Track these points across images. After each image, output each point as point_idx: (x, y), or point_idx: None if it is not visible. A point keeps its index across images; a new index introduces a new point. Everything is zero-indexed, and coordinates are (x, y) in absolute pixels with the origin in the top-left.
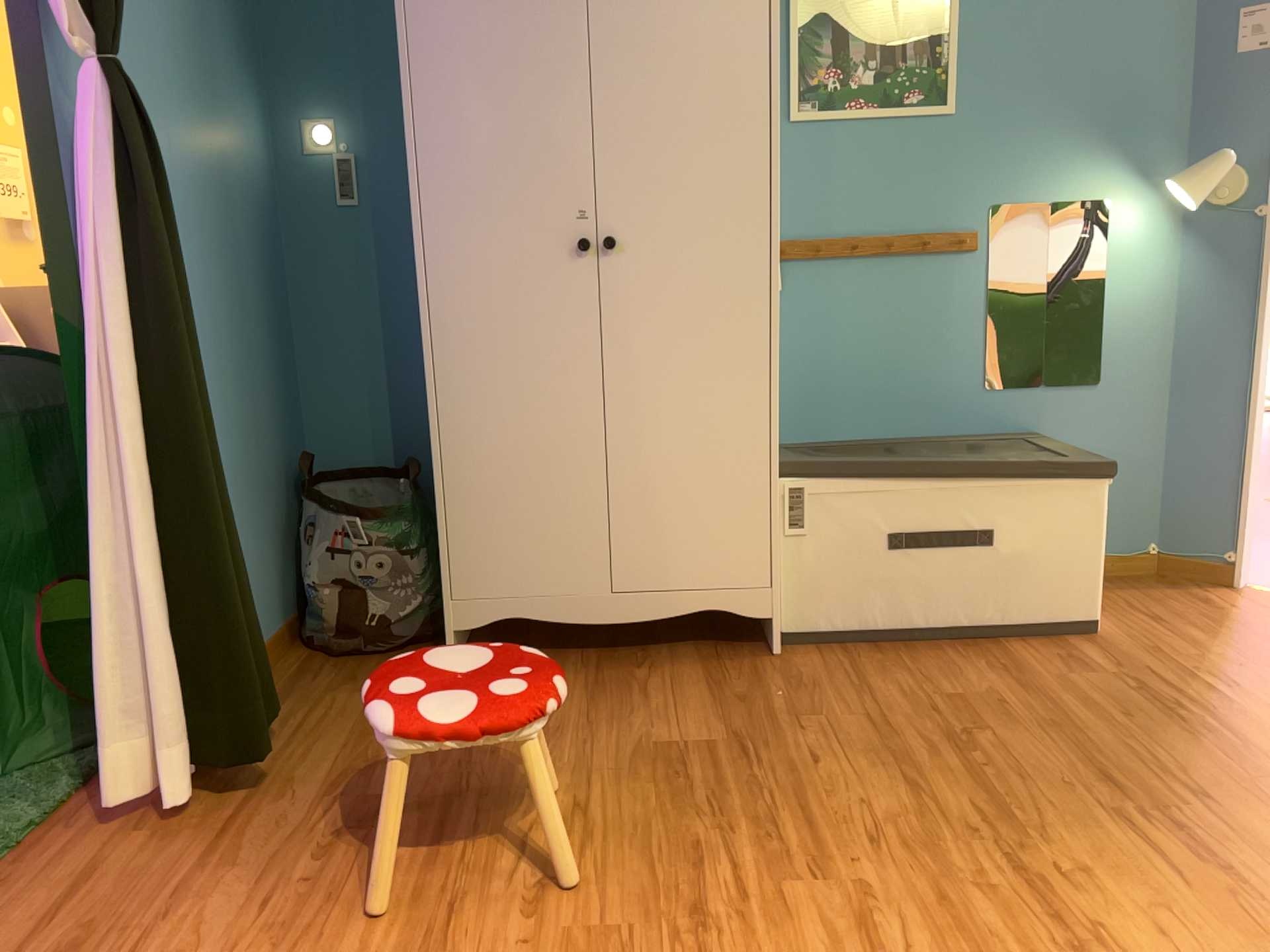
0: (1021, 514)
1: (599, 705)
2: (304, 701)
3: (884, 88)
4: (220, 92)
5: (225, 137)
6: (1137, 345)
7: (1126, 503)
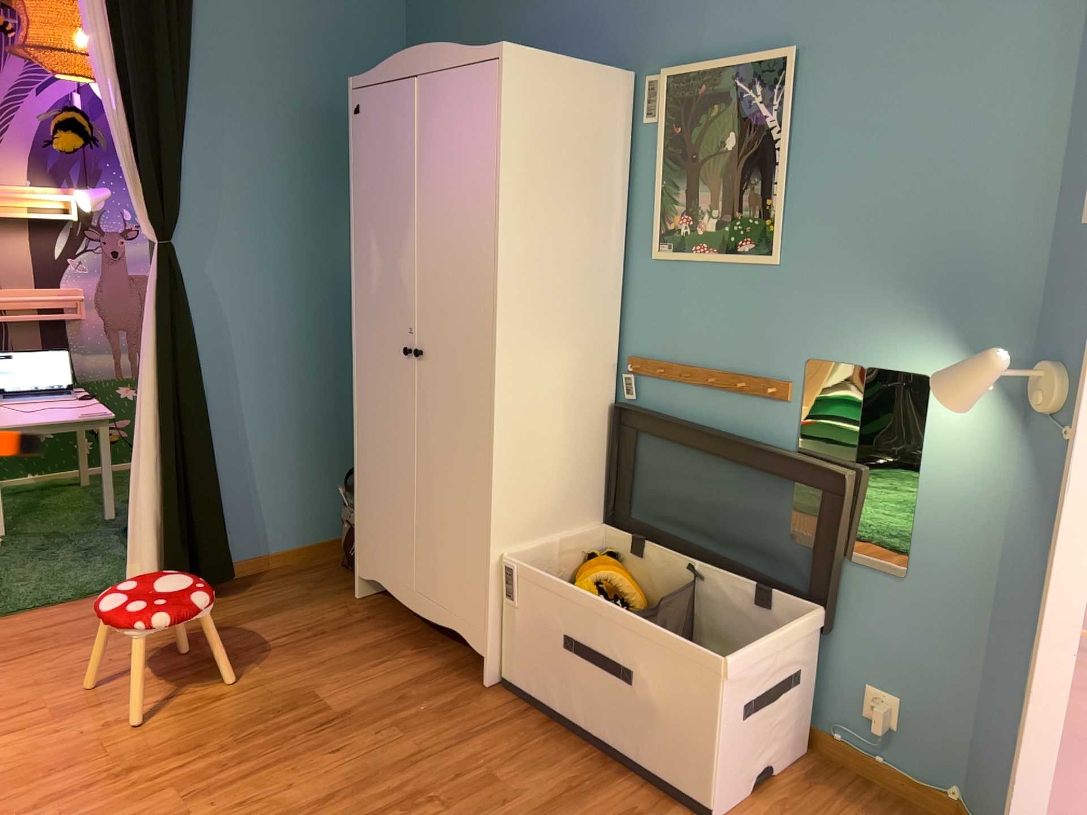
0: (658, 667)
1: (346, 661)
2: (274, 586)
3: (723, 234)
4: (331, 224)
5: (332, 250)
6: (953, 548)
7: (928, 723)
